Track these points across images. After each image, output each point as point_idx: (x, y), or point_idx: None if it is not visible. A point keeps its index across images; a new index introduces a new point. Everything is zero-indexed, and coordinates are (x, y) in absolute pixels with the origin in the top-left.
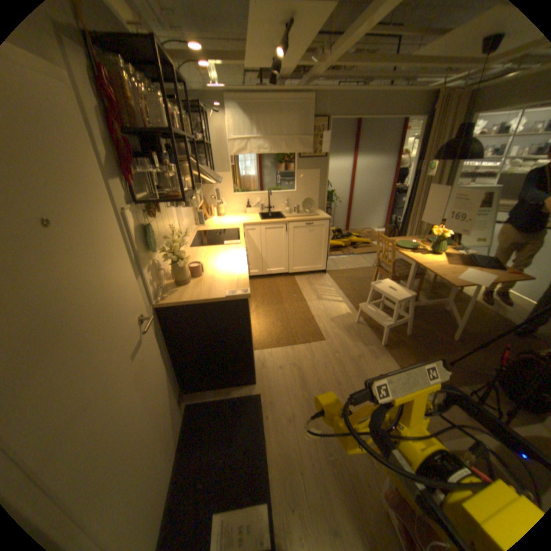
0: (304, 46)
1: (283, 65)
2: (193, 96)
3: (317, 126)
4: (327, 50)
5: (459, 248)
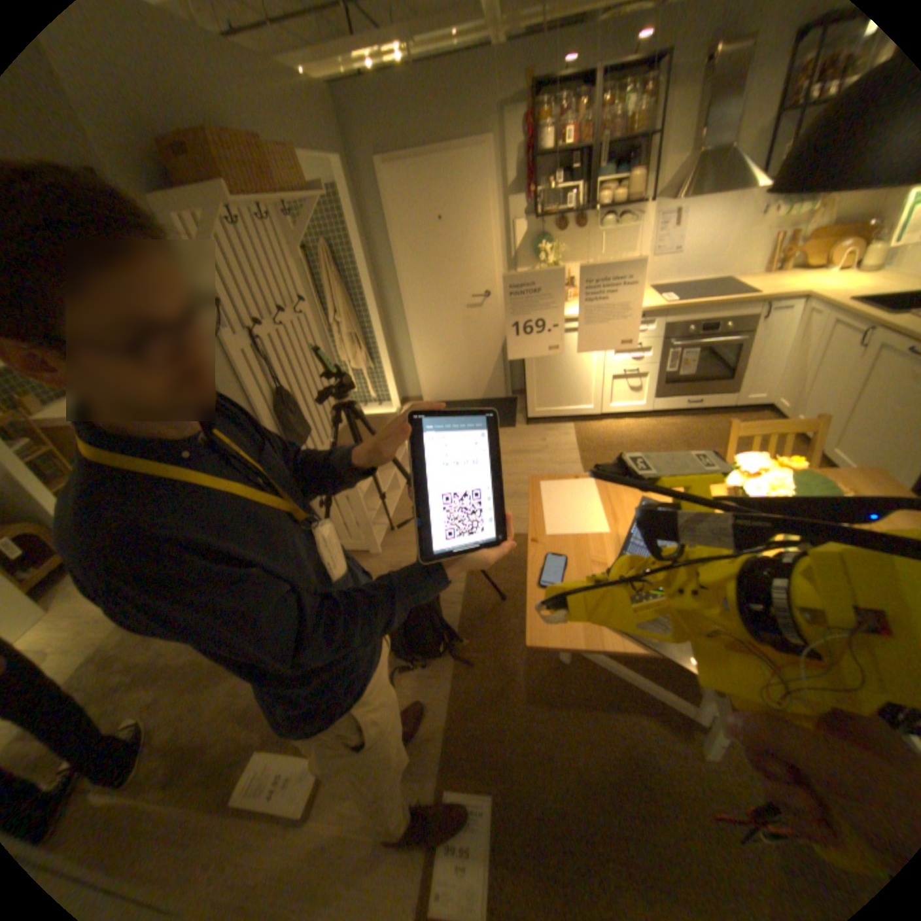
0: None
1: None
2: None
3: None
4: None
5: None
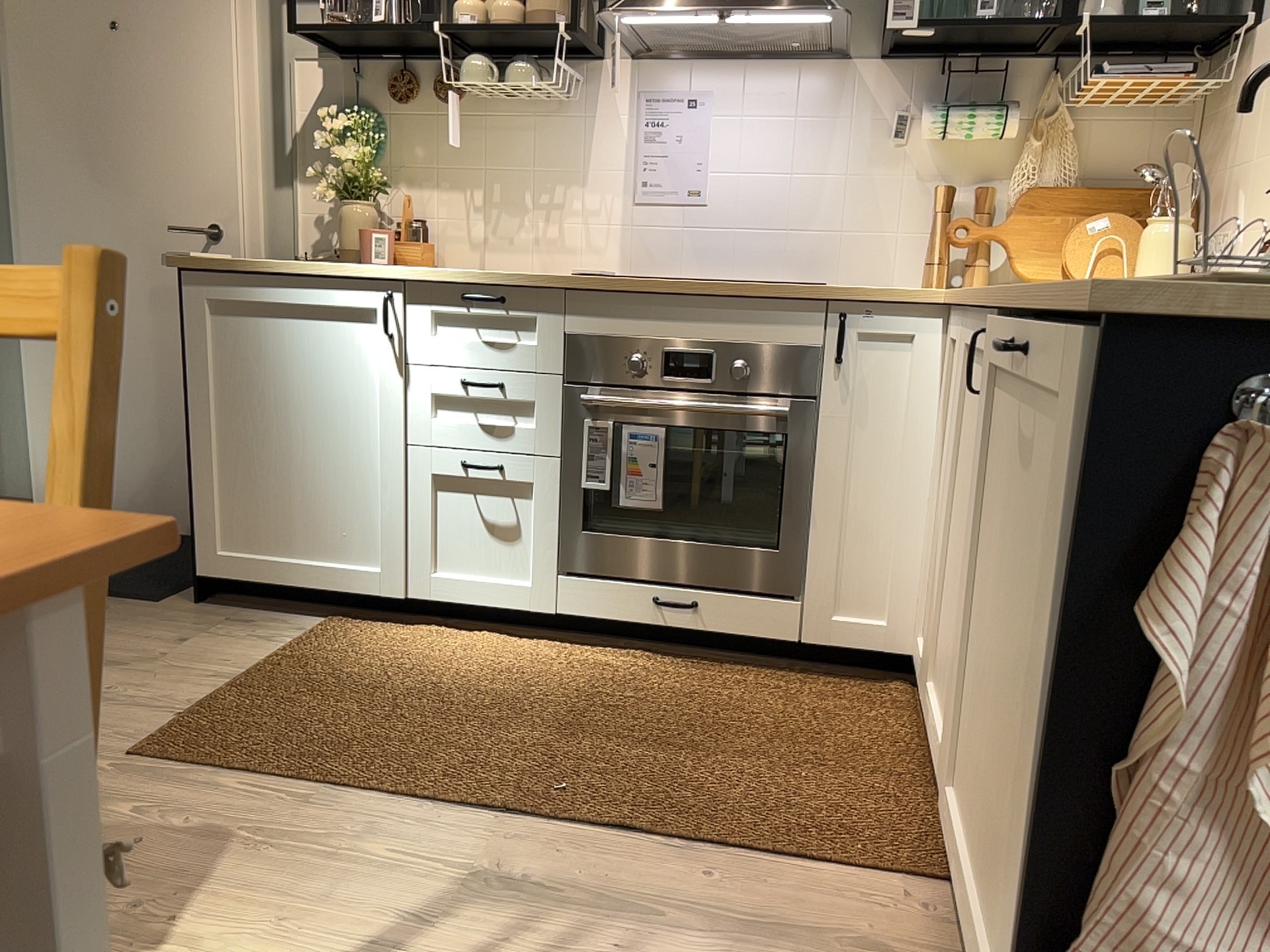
0: None
1: None
2: None
3: None
4: None
5: None
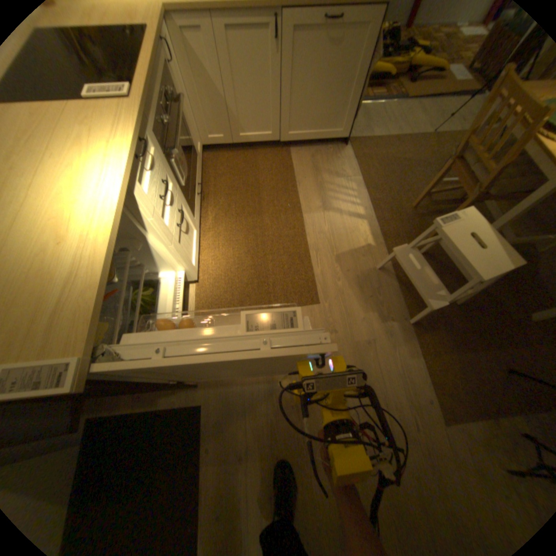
0: None
1: None
2: None
3: None
4: None
5: None
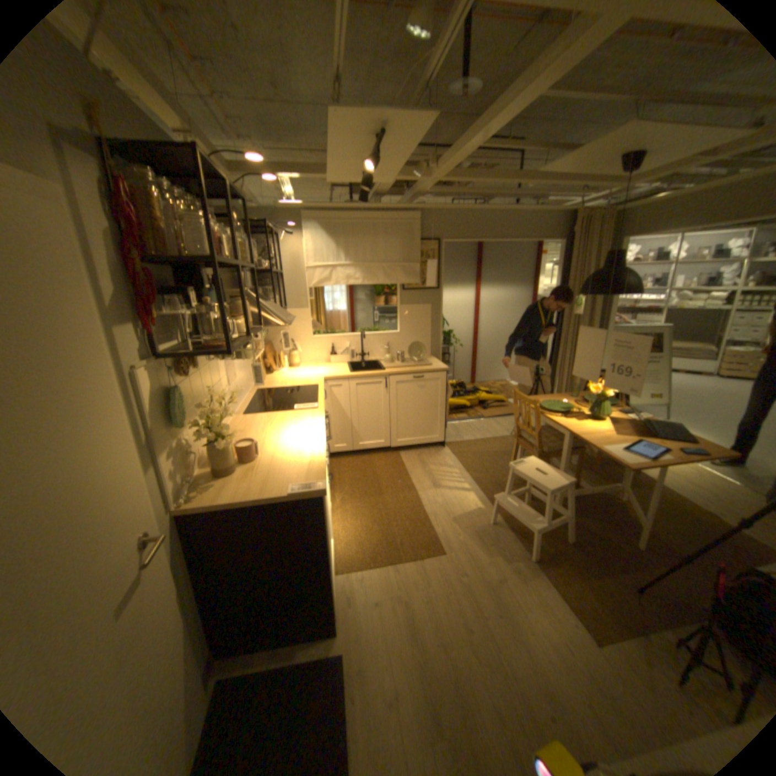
0: (402, 159)
1: (378, 180)
2: (261, 214)
3: (425, 251)
4: (432, 164)
5: (628, 410)
